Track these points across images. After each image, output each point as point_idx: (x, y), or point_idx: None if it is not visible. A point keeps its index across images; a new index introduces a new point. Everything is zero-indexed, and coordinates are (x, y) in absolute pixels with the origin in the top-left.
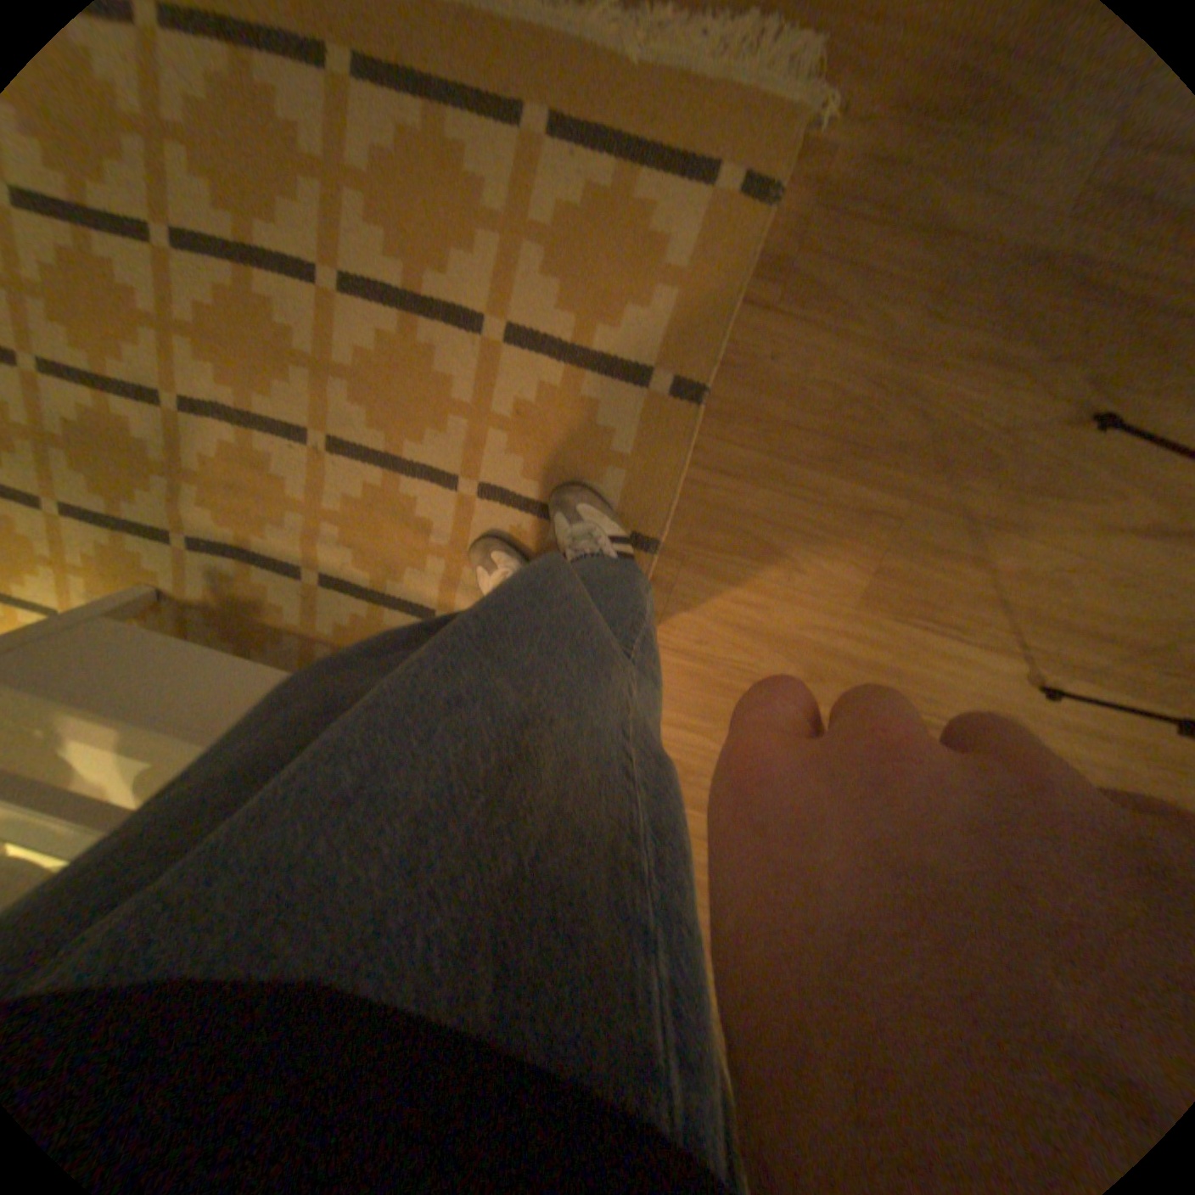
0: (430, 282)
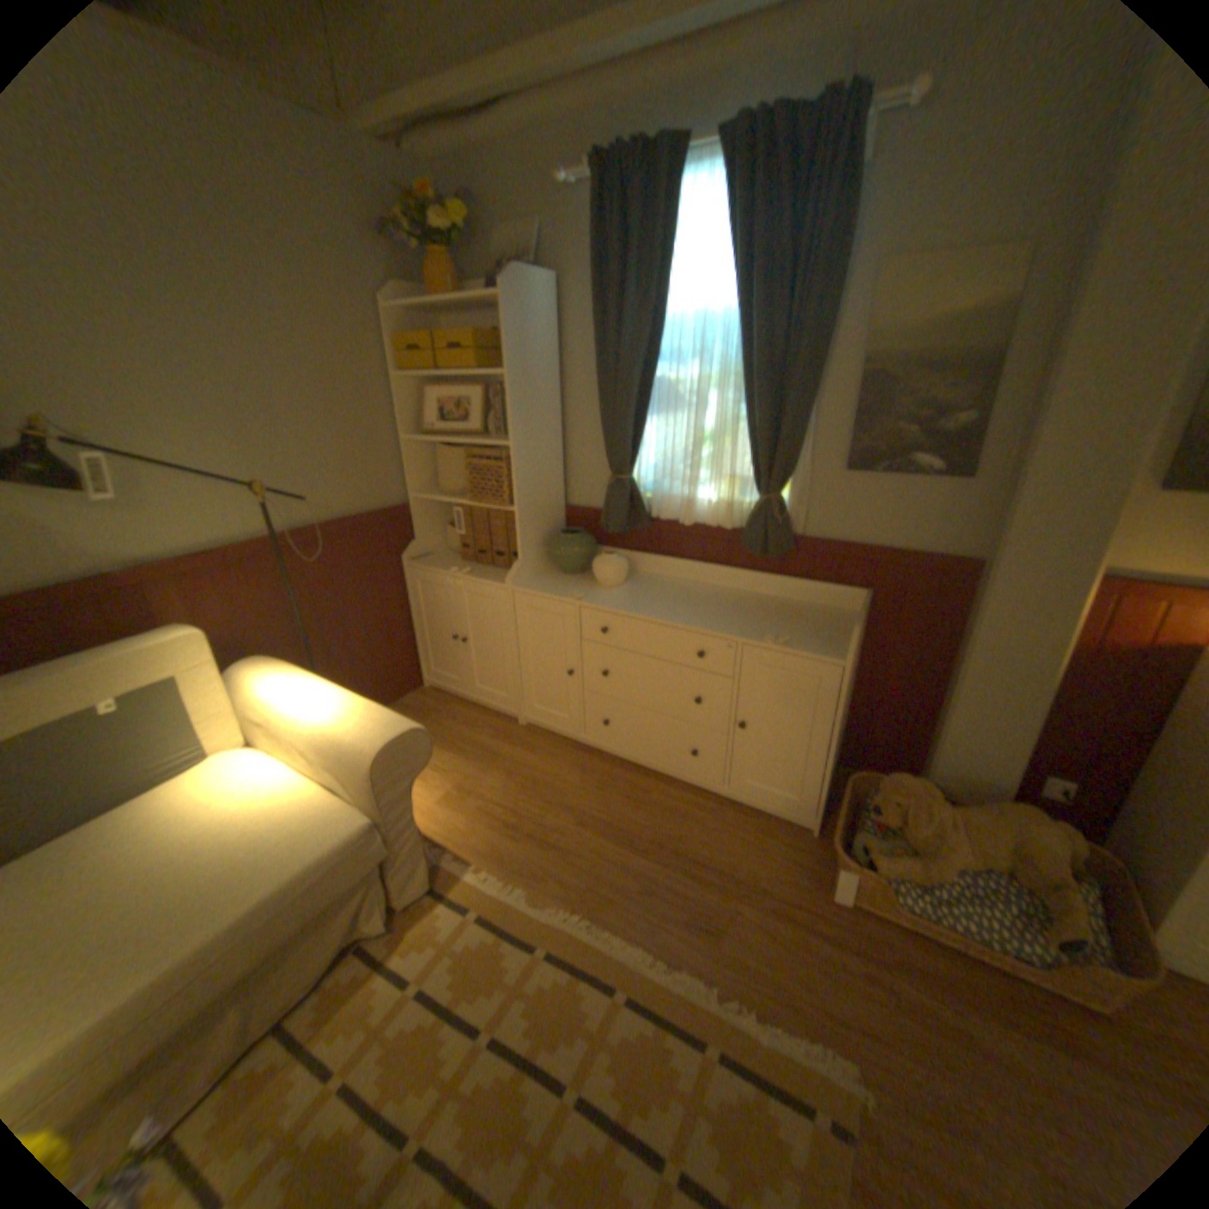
0: (635, 1125)
